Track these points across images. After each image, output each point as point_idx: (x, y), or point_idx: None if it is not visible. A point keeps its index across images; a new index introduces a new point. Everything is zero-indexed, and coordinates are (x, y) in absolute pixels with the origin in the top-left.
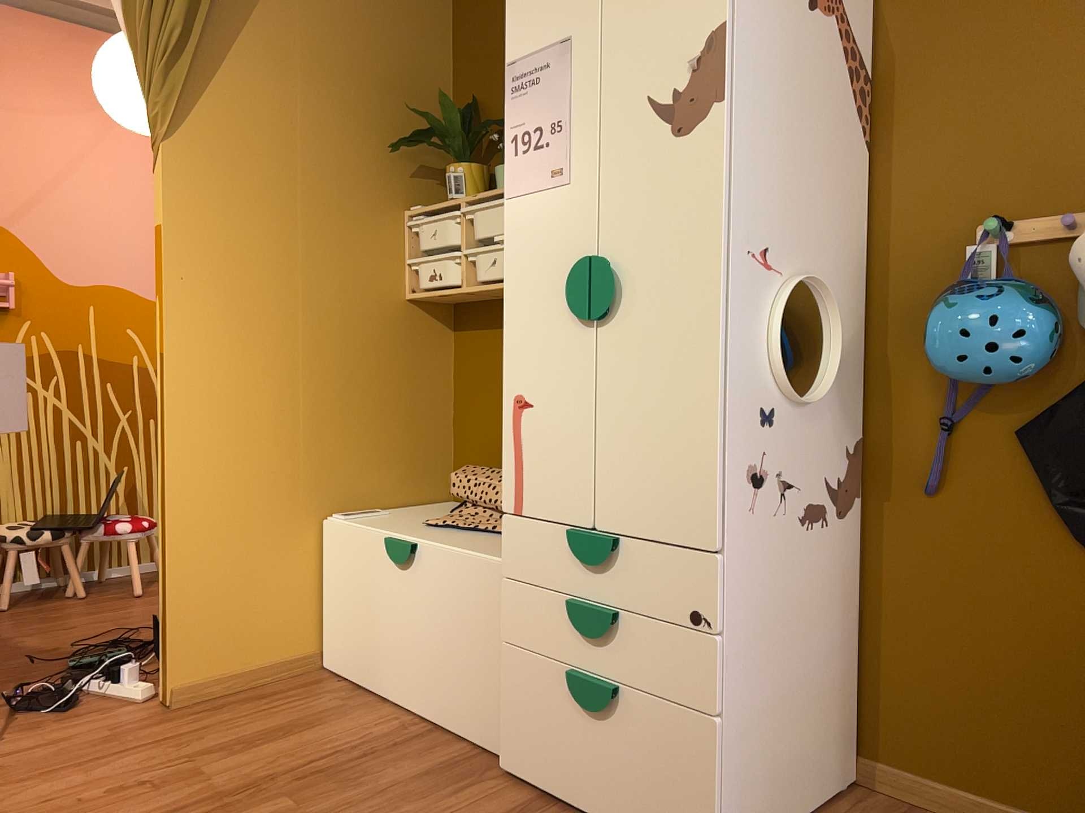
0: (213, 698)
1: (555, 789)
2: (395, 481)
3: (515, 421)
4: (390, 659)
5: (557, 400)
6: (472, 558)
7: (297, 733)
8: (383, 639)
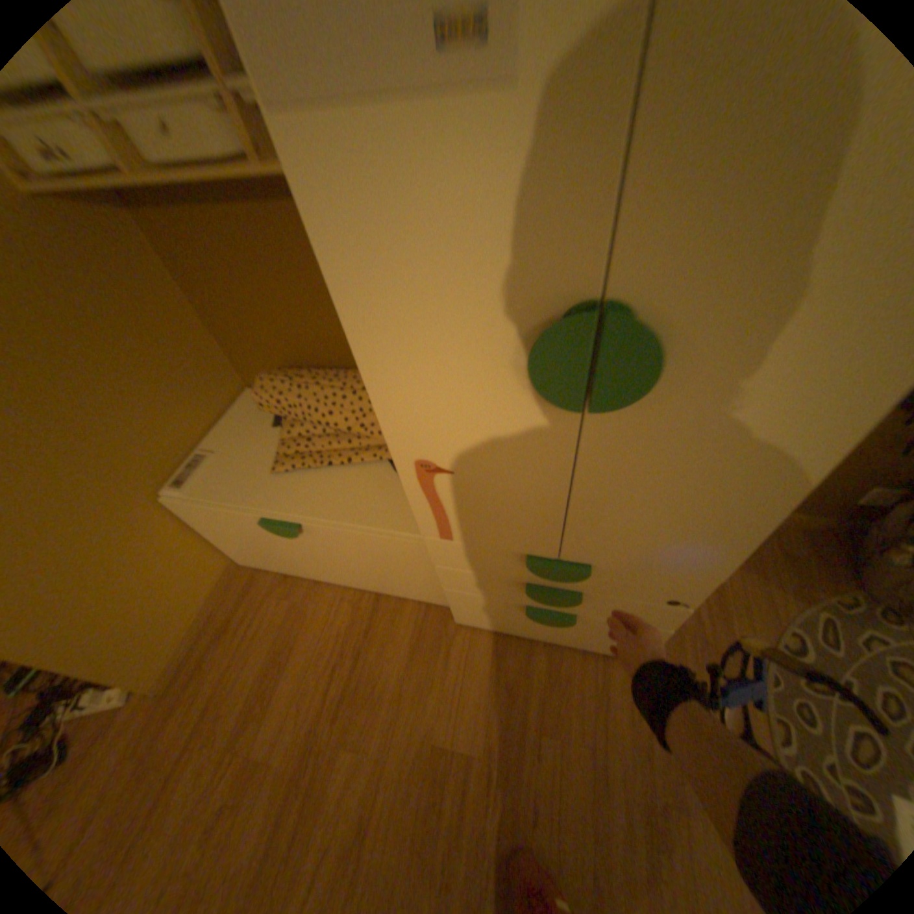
0: (185, 659)
1: (509, 632)
2: (192, 412)
3: (424, 481)
4: (312, 568)
5: (499, 474)
6: (377, 534)
7: (287, 661)
8: (296, 560)
